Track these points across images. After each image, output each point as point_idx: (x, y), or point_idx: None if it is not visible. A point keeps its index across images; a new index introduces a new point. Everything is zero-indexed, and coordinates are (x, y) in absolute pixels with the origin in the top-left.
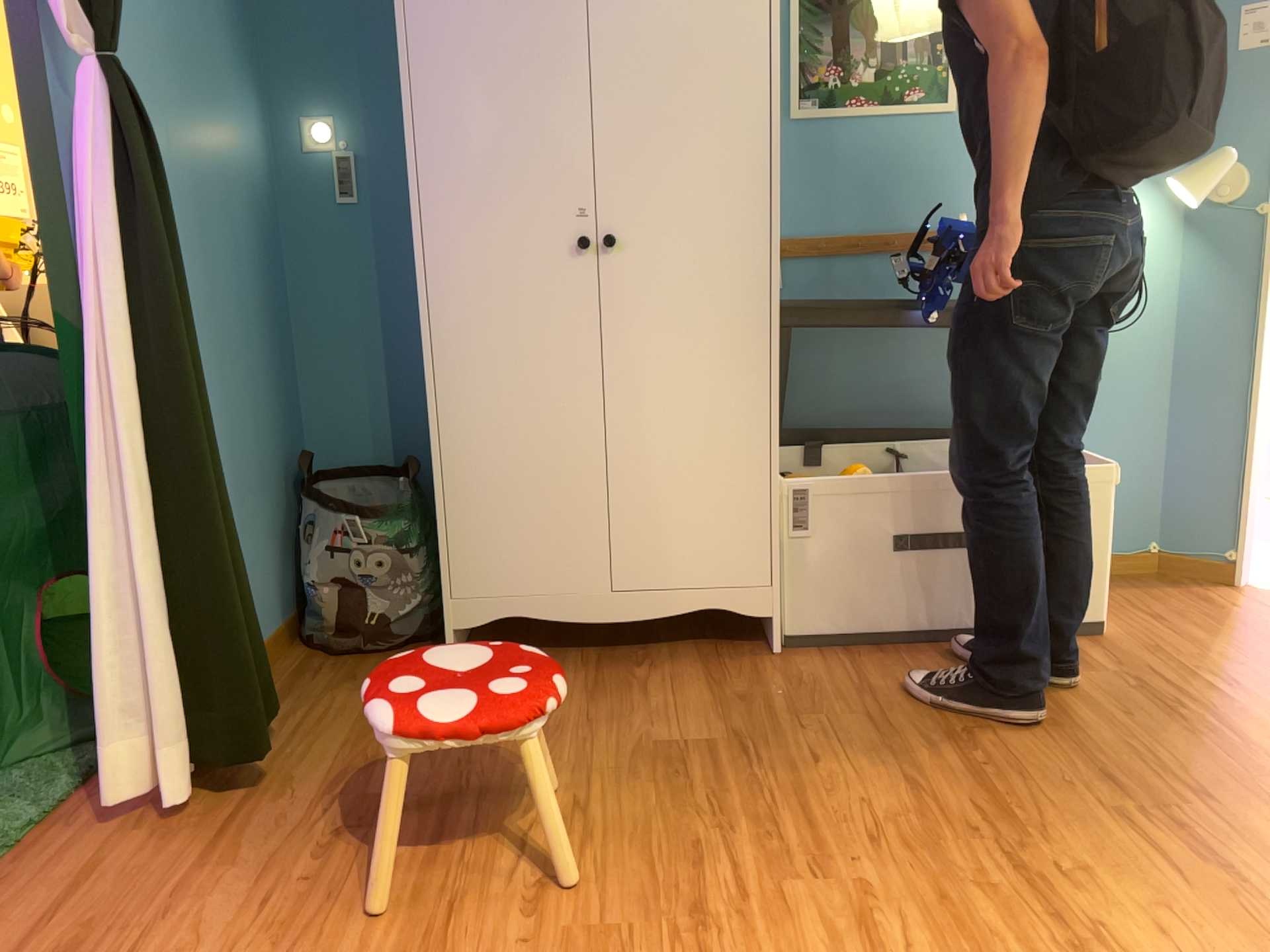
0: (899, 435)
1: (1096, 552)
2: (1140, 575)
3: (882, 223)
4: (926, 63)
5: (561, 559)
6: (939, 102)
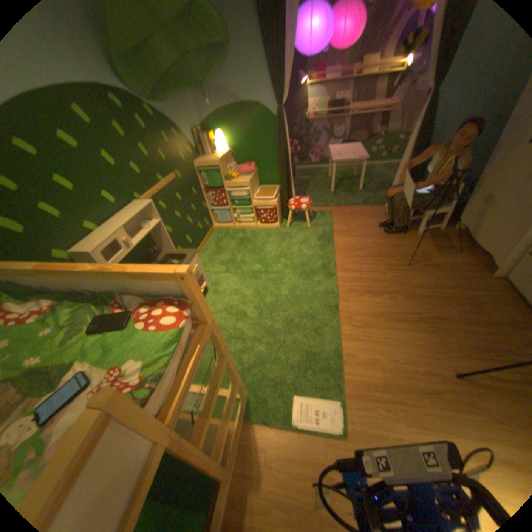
0: None
1: None
2: None
3: None
4: None
5: (478, 222)
6: None
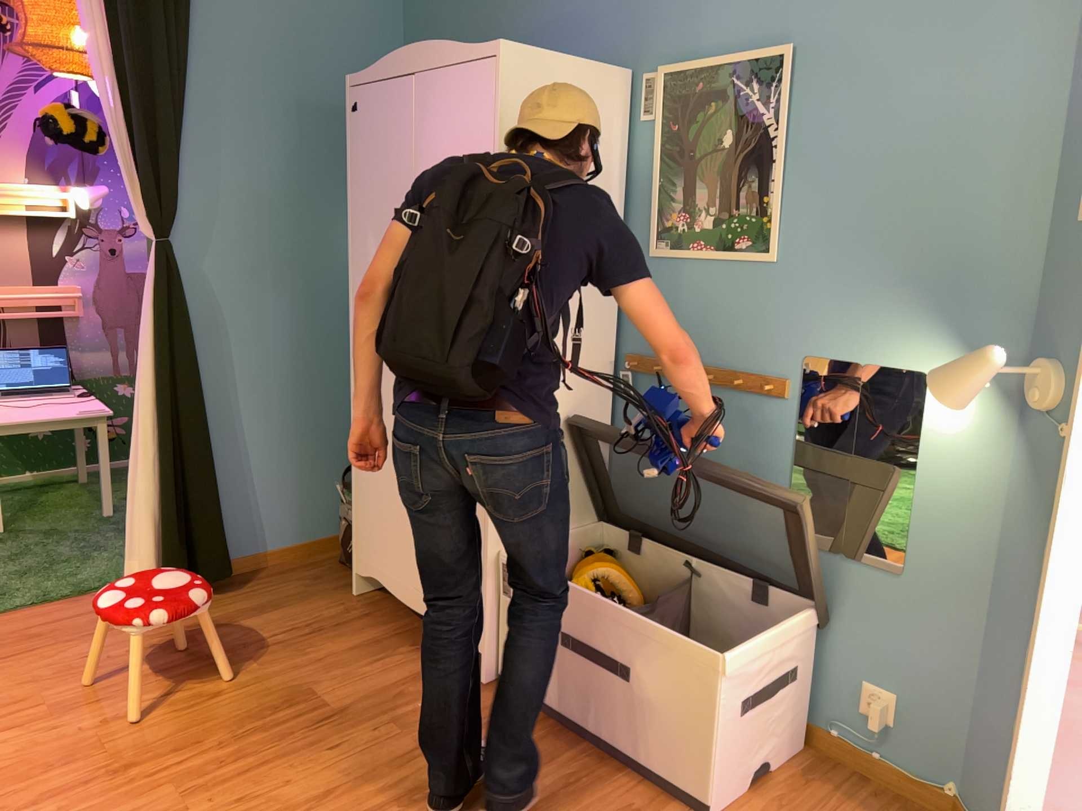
0: (688, 553)
1: (710, 734)
2: (922, 809)
3: (712, 357)
4: (754, 214)
5: (393, 553)
6: (762, 251)
